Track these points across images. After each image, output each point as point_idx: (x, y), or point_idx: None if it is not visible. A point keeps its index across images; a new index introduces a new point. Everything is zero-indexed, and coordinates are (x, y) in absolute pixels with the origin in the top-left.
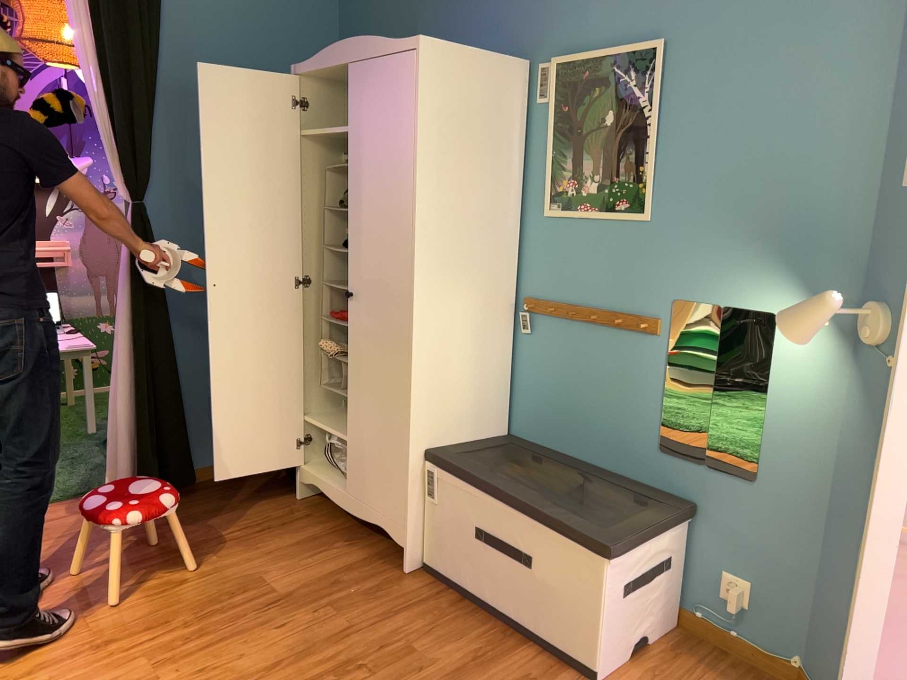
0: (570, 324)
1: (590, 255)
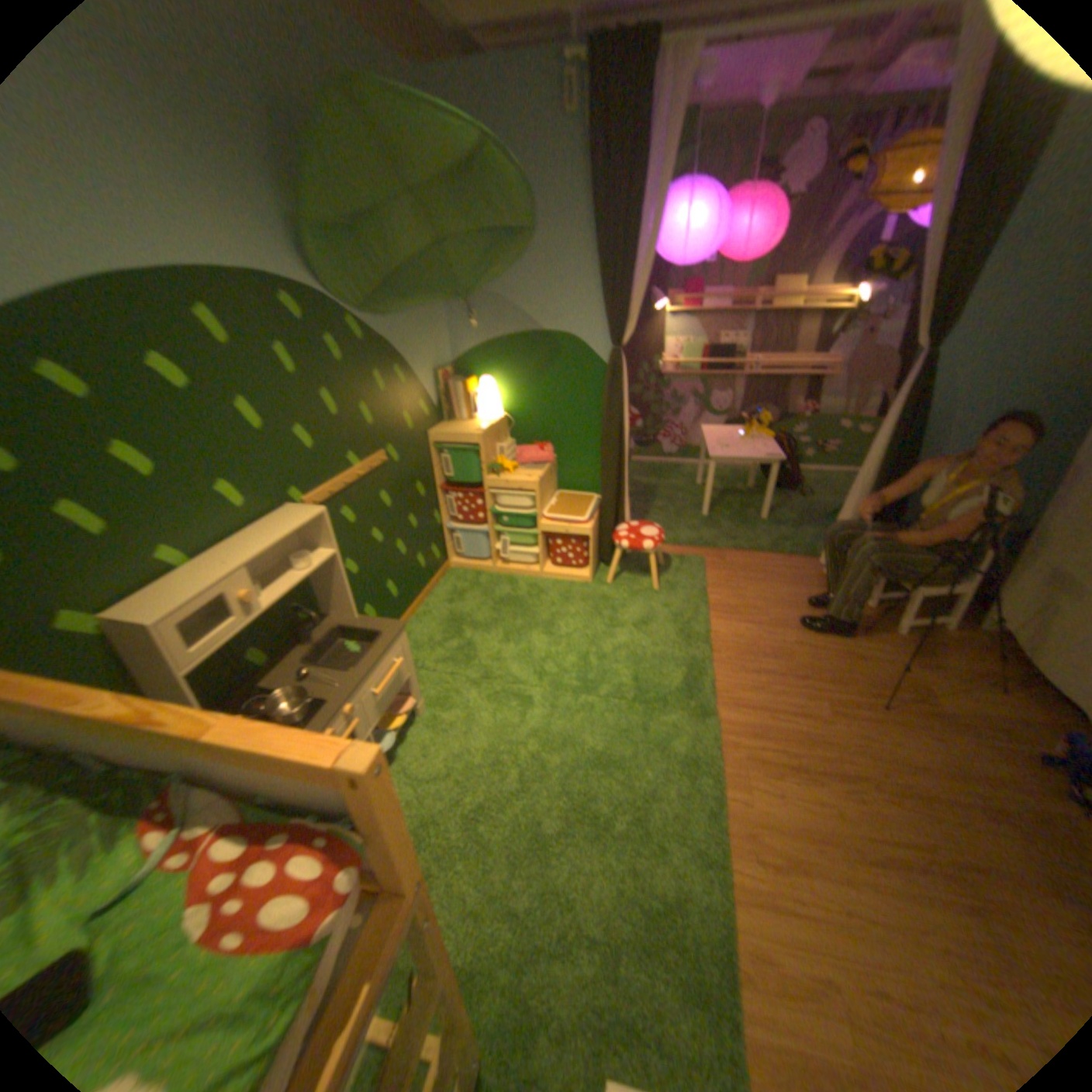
0: None
1: None
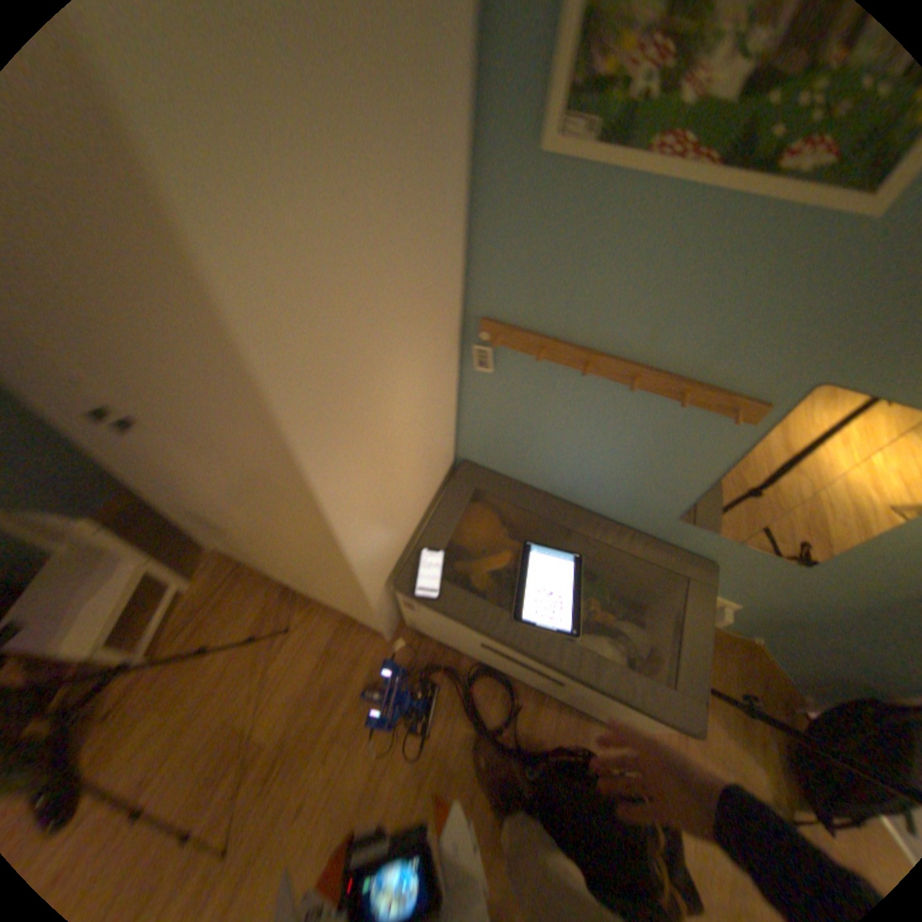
0: (573, 374)
1: (658, 270)
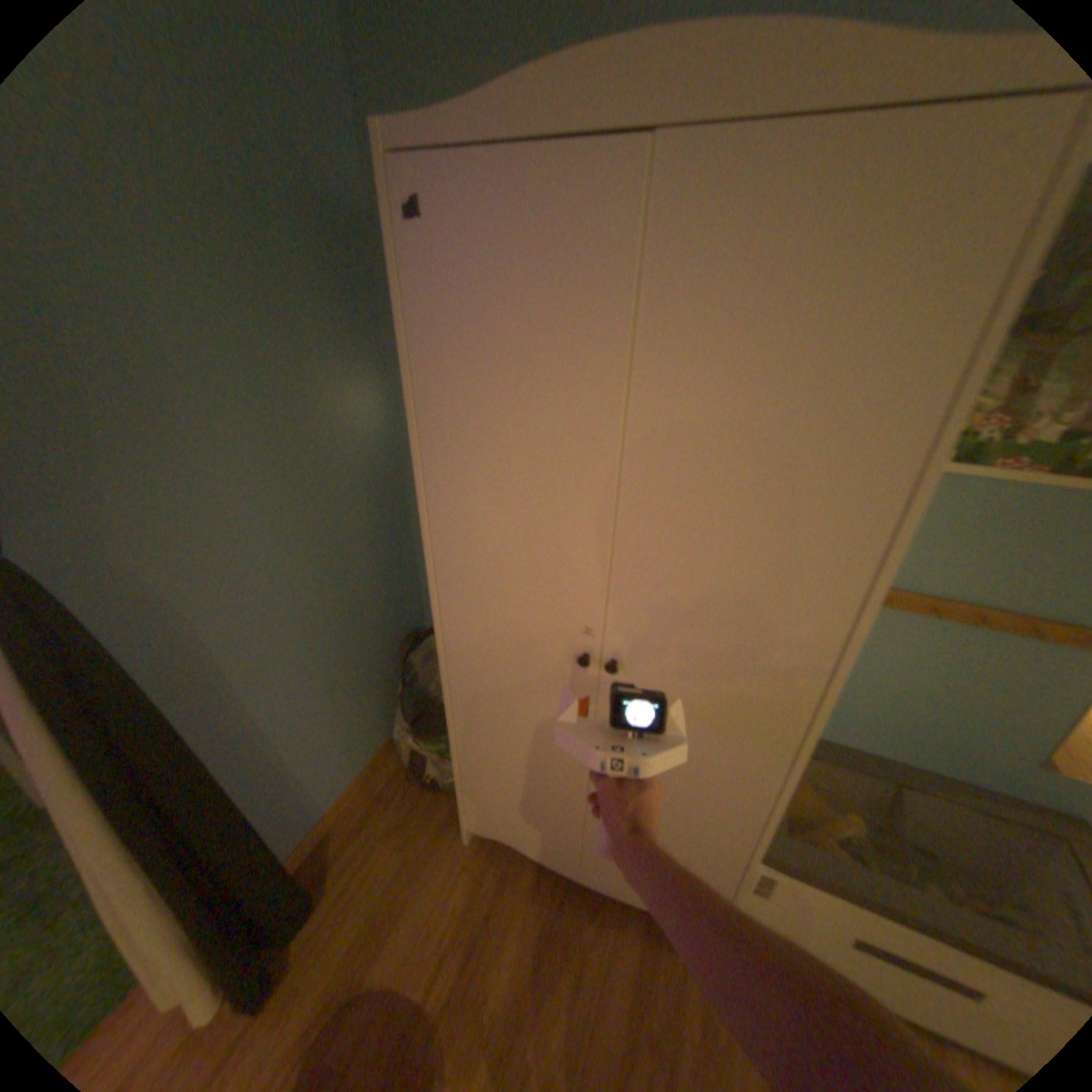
0: (916, 618)
1: (1001, 534)
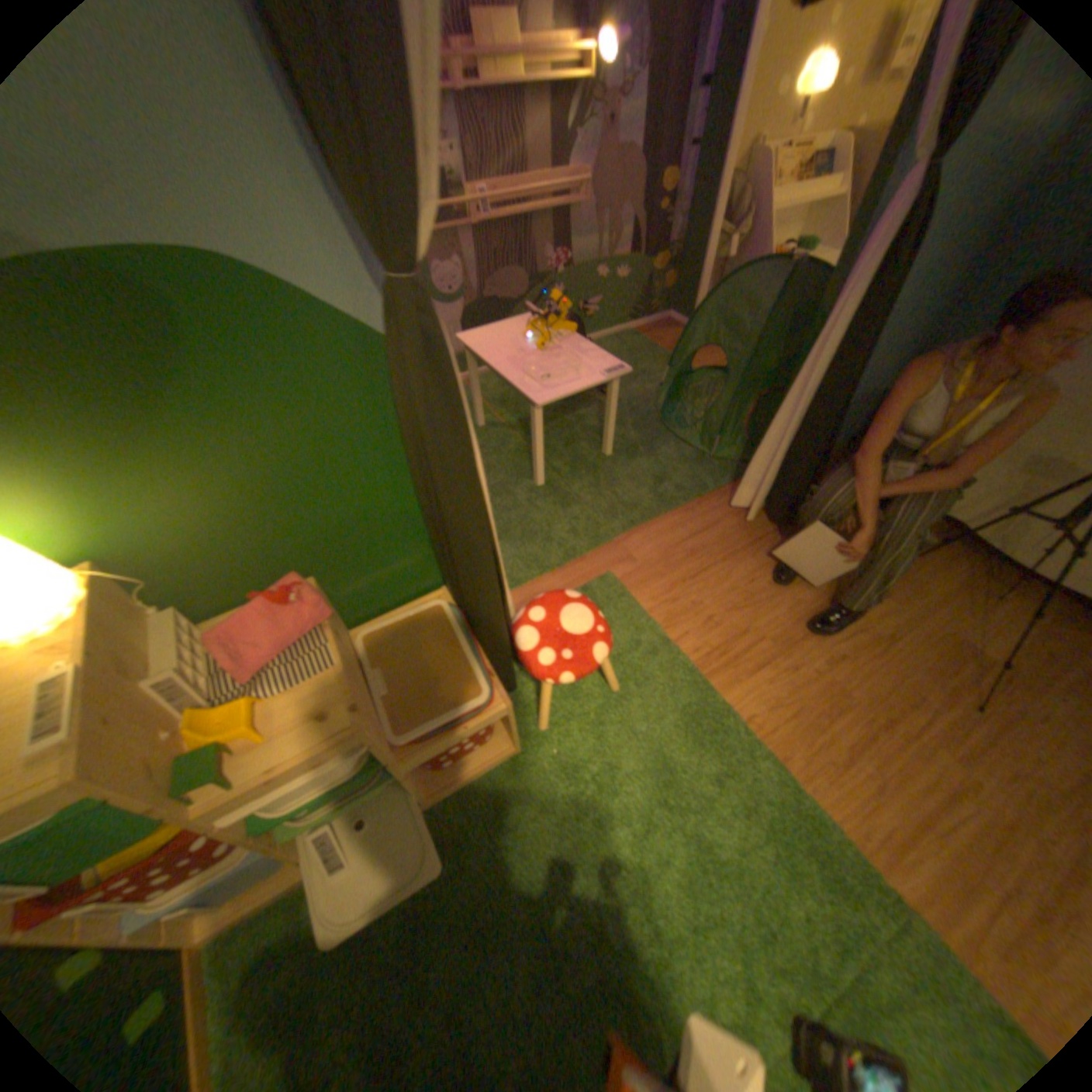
0: None
1: None
